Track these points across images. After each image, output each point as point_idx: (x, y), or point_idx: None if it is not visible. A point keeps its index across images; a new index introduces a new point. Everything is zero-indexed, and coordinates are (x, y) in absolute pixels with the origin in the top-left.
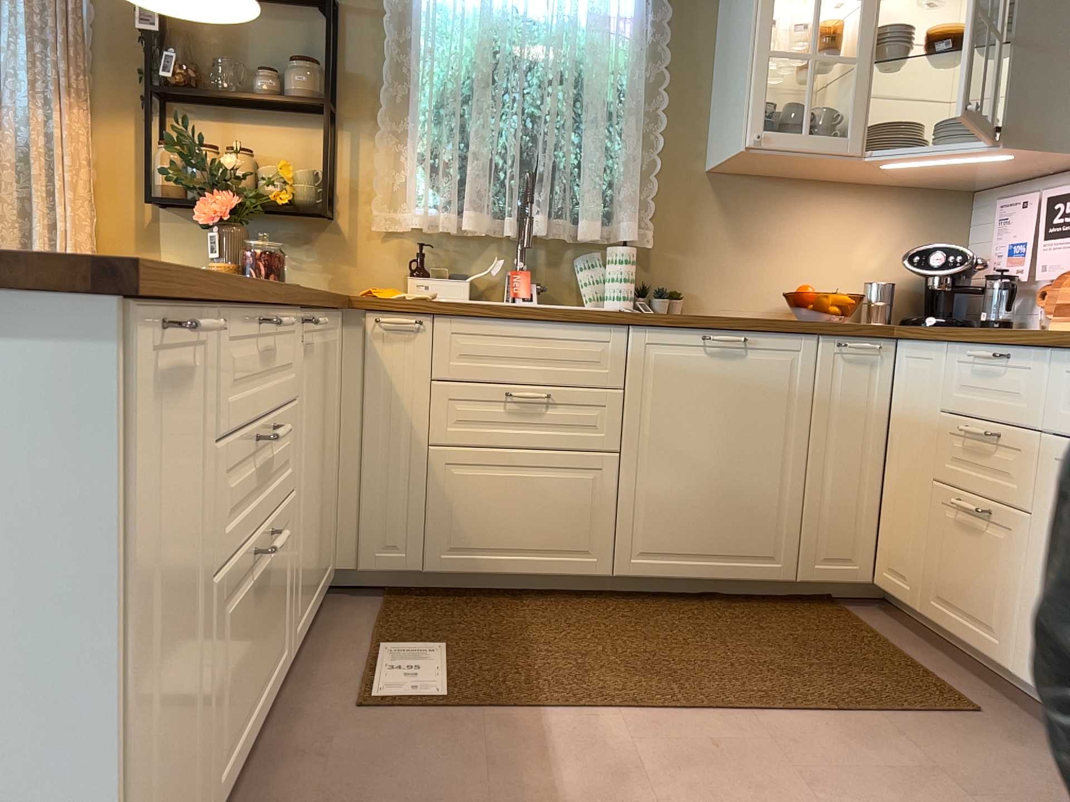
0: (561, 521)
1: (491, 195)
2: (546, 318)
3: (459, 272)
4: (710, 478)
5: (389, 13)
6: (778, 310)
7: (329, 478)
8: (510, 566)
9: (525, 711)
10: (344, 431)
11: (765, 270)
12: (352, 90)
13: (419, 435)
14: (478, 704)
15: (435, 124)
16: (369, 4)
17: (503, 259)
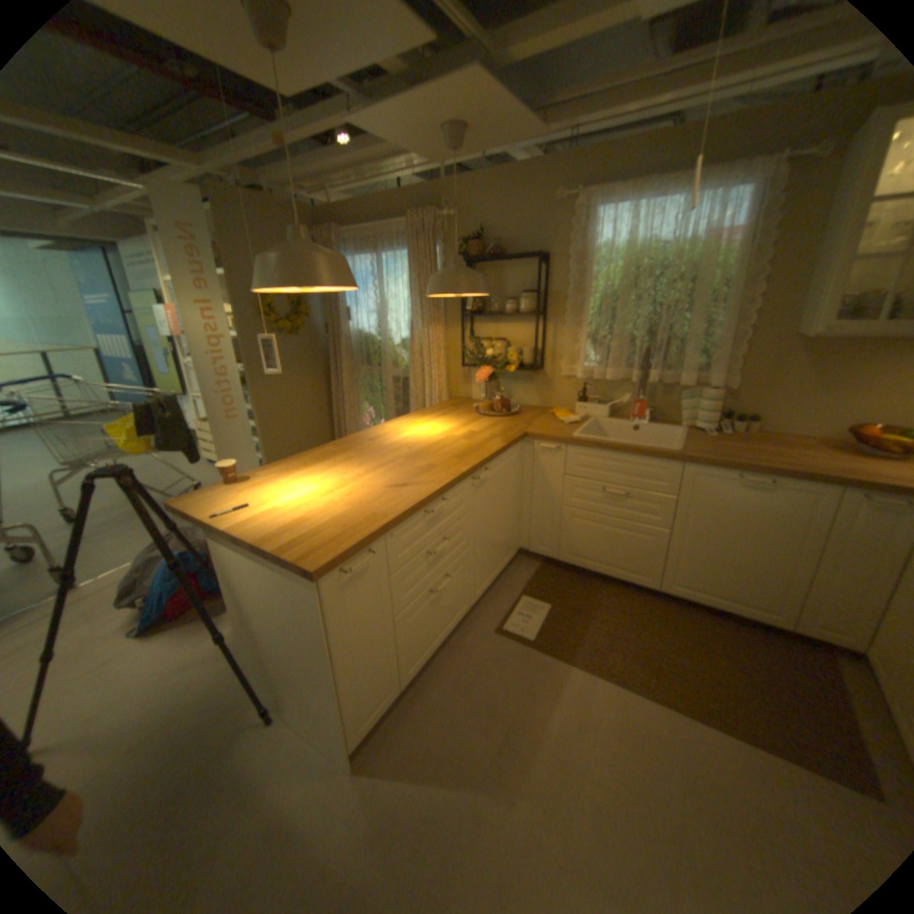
0: (631, 556)
1: (626, 357)
2: (629, 453)
3: (607, 397)
4: (733, 558)
5: (572, 255)
6: (849, 432)
7: (510, 517)
8: (601, 569)
9: (566, 664)
10: (525, 491)
11: (843, 403)
12: (553, 299)
13: (558, 499)
14: (546, 651)
15: (597, 315)
16: (564, 249)
17: (630, 394)
